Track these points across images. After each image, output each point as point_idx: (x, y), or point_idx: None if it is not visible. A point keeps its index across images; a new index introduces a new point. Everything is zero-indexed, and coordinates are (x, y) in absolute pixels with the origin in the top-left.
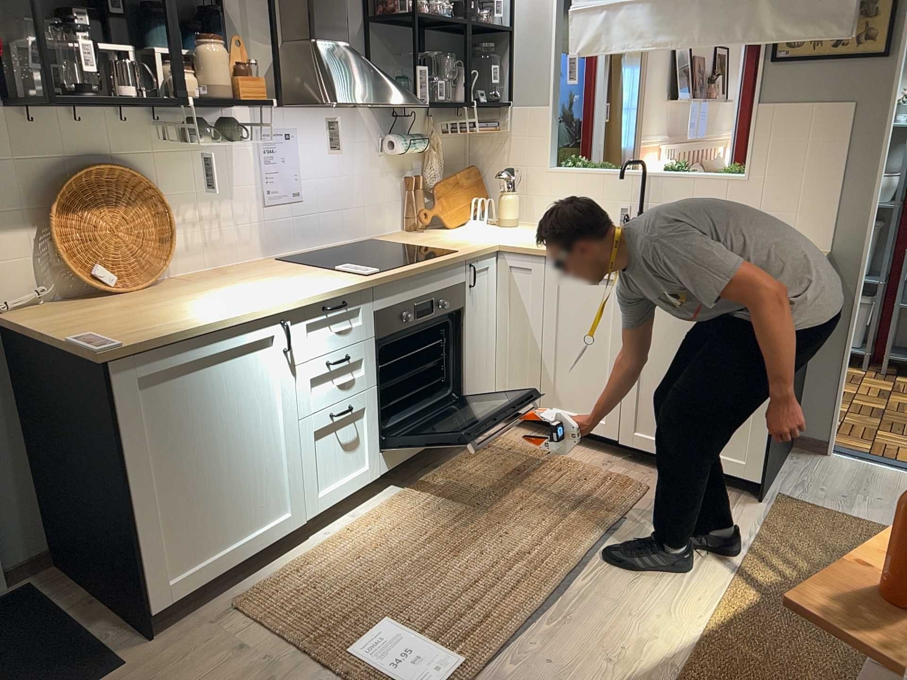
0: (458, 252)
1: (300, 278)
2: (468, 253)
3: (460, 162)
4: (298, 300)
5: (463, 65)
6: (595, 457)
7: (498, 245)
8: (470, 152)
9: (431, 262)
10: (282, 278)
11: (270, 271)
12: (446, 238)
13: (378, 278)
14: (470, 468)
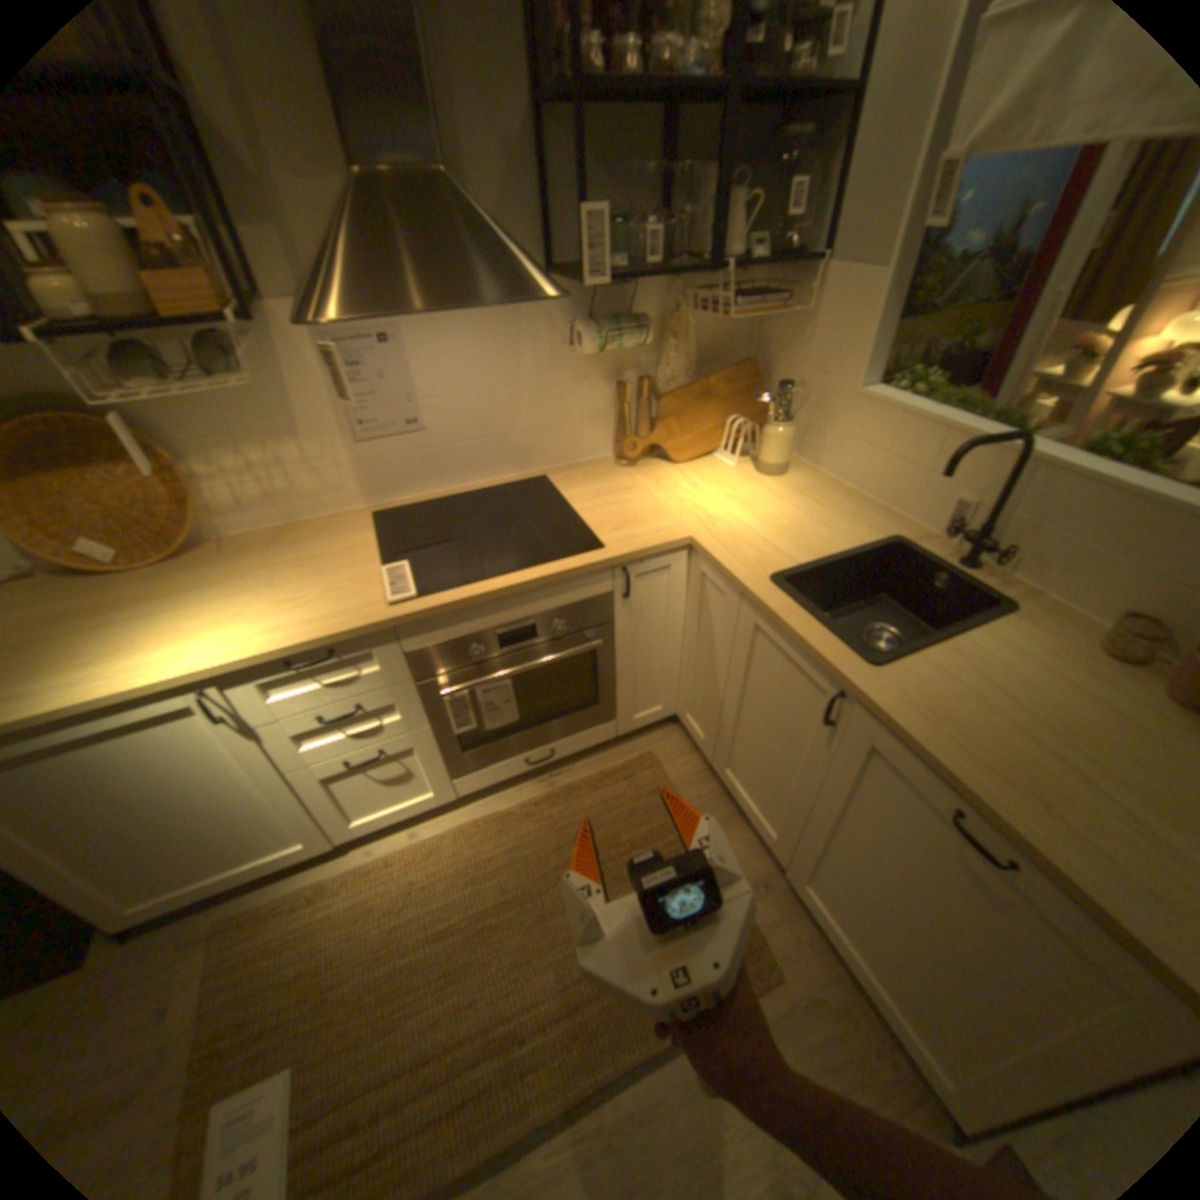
0: (598, 552)
1: (314, 585)
2: (608, 559)
3: (736, 348)
4: (215, 664)
5: (747, 176)
6: (749, 862)
7: (684, 538)
8: (758, 331)
9: (523, 578)
10: (303, 575)
11: (324, 545)
12: (640, 493)
13: (395, 616)
14: (578, 810)
